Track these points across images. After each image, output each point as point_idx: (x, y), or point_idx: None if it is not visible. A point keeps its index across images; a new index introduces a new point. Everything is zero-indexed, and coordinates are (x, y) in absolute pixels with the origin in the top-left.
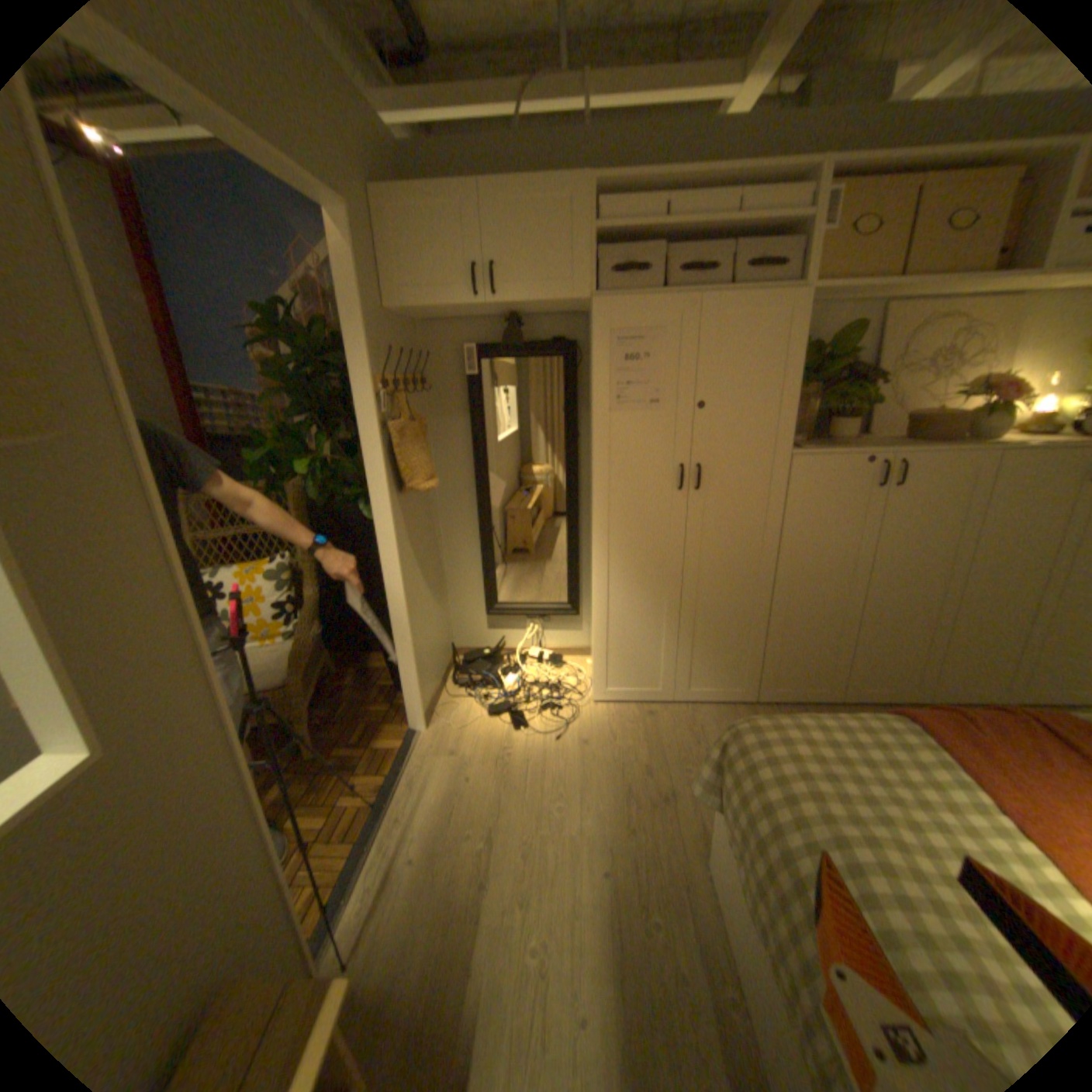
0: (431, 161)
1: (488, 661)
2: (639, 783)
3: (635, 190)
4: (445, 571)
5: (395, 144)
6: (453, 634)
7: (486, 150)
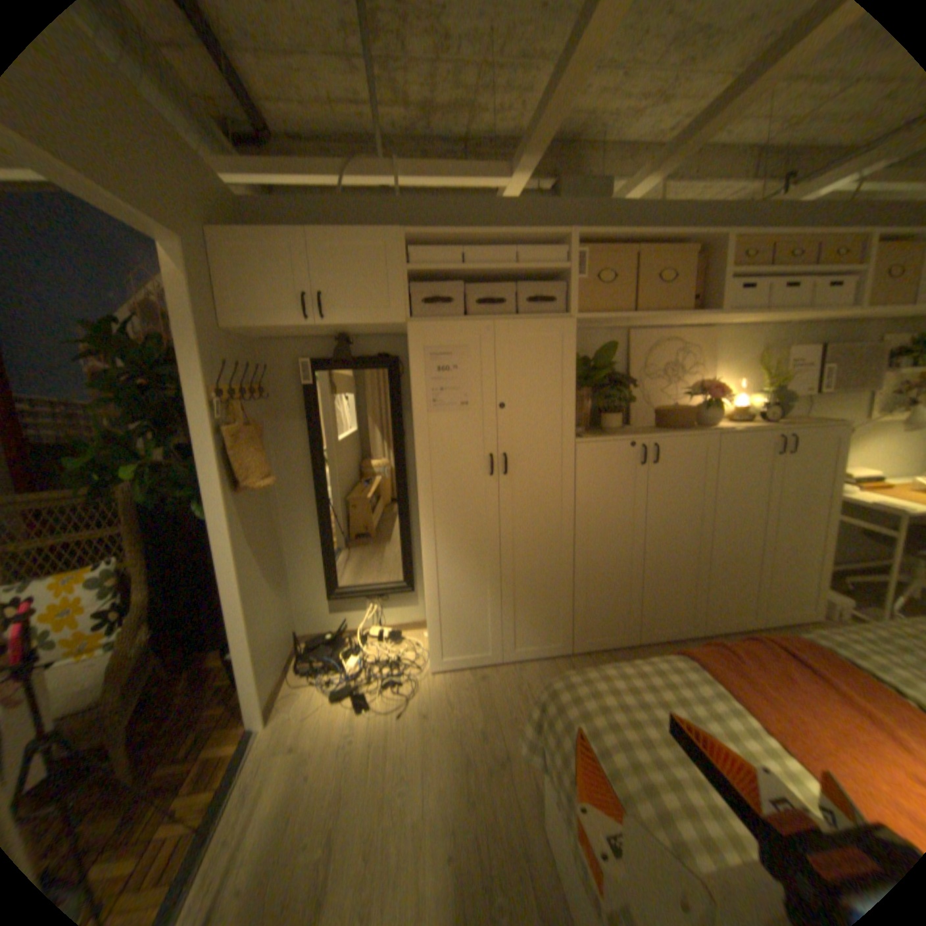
0: (266, 211)
1: (329, 644)
2: (476, 750)
3: (436, 243)
4: (285, 560)
5: (233, 196)
6: (294, 621)
7: (315, 206)
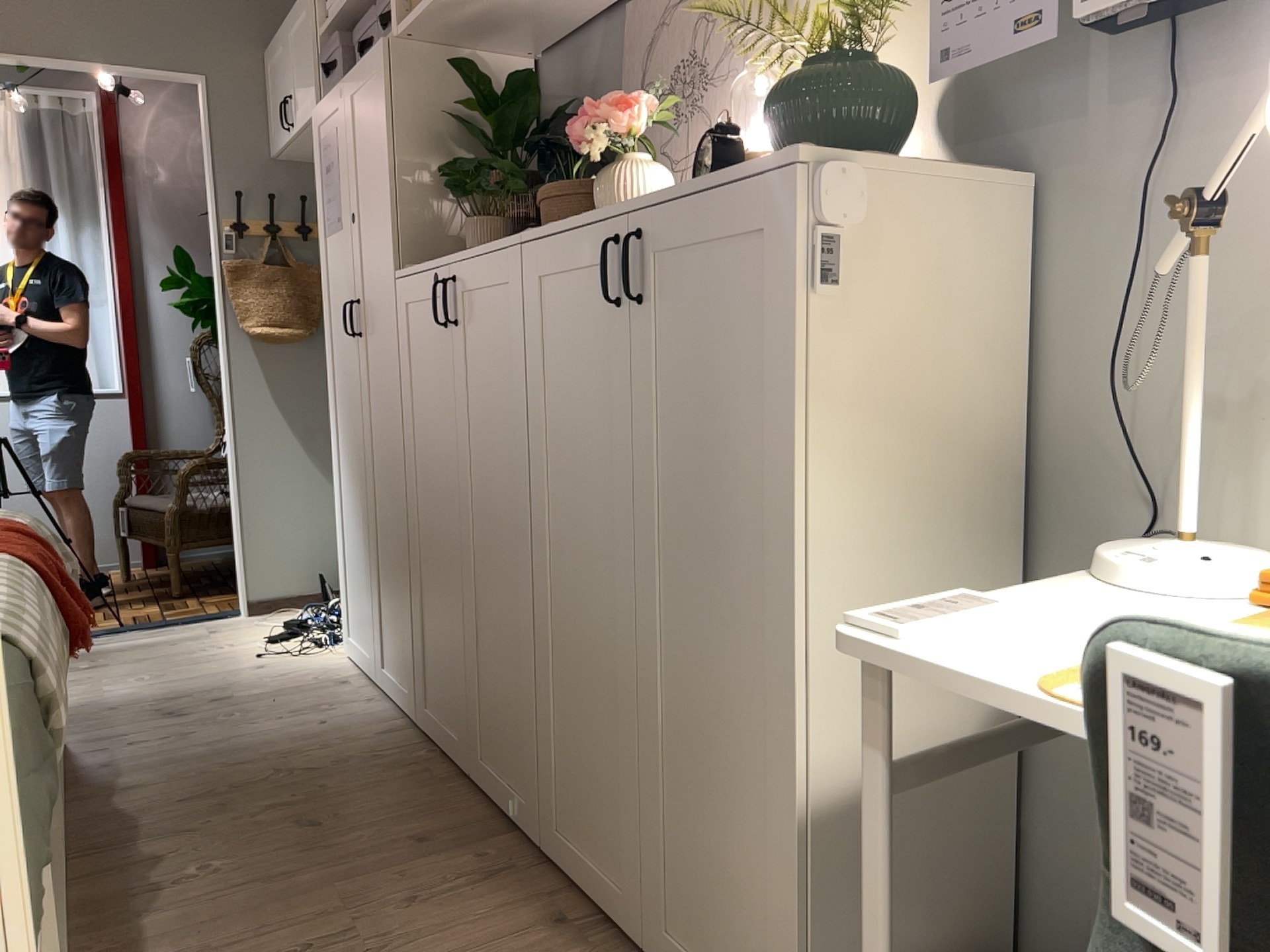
0: None
1: None
2: (196, 699)
3: None
4: None
5: None
6: None
7: None
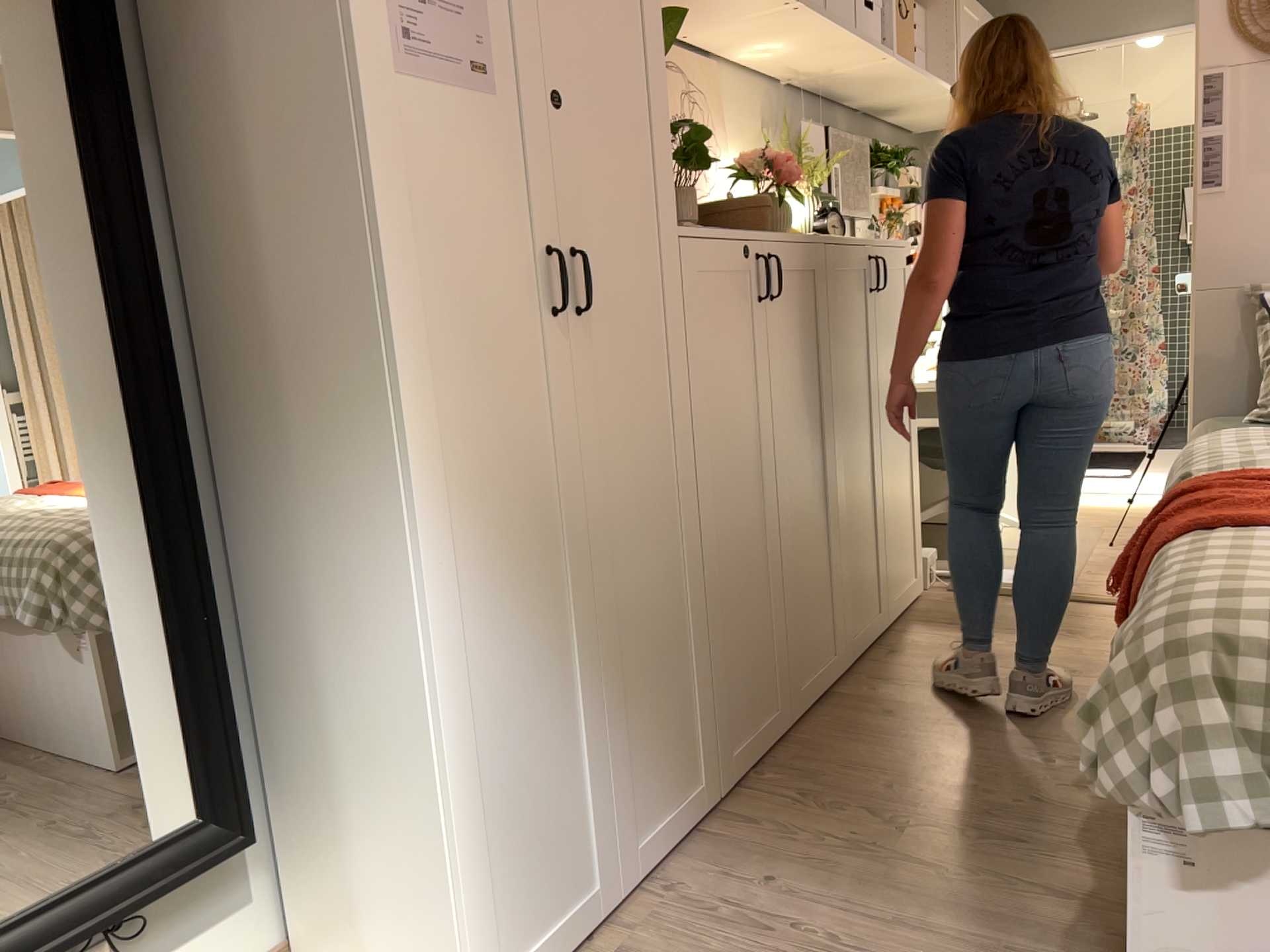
0: None
1: None
2: None
3: None
4: None
5: None
6: None
7: None
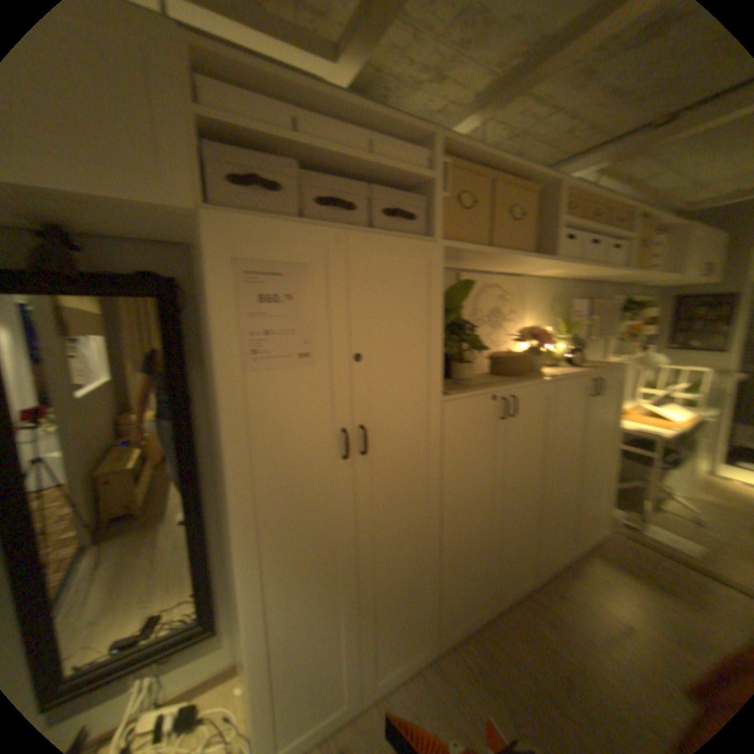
0: None
1: None
2: None
3: (249, 95)
4: None
5: None
6: None
7: None
